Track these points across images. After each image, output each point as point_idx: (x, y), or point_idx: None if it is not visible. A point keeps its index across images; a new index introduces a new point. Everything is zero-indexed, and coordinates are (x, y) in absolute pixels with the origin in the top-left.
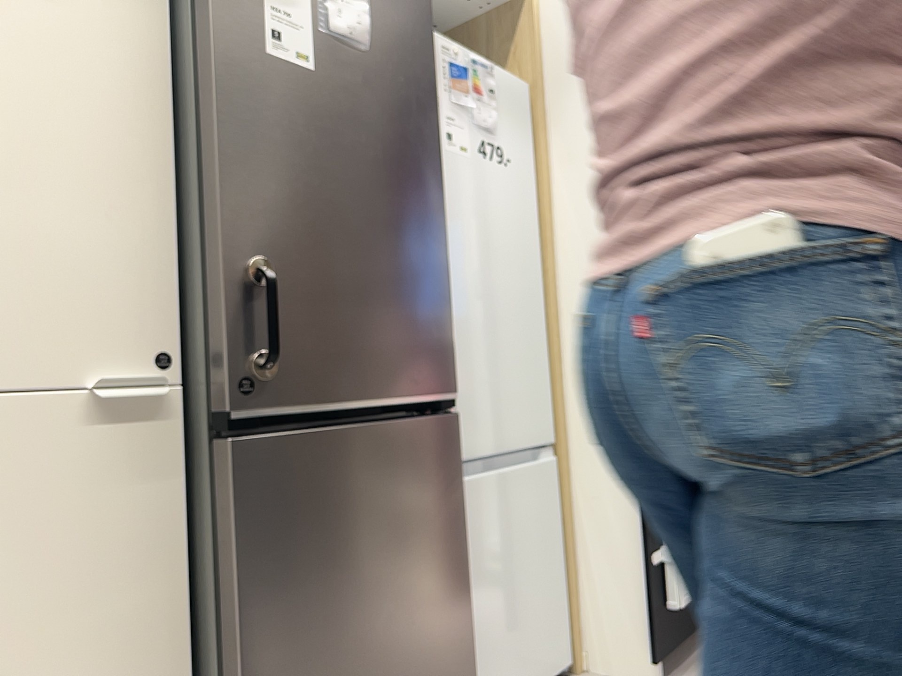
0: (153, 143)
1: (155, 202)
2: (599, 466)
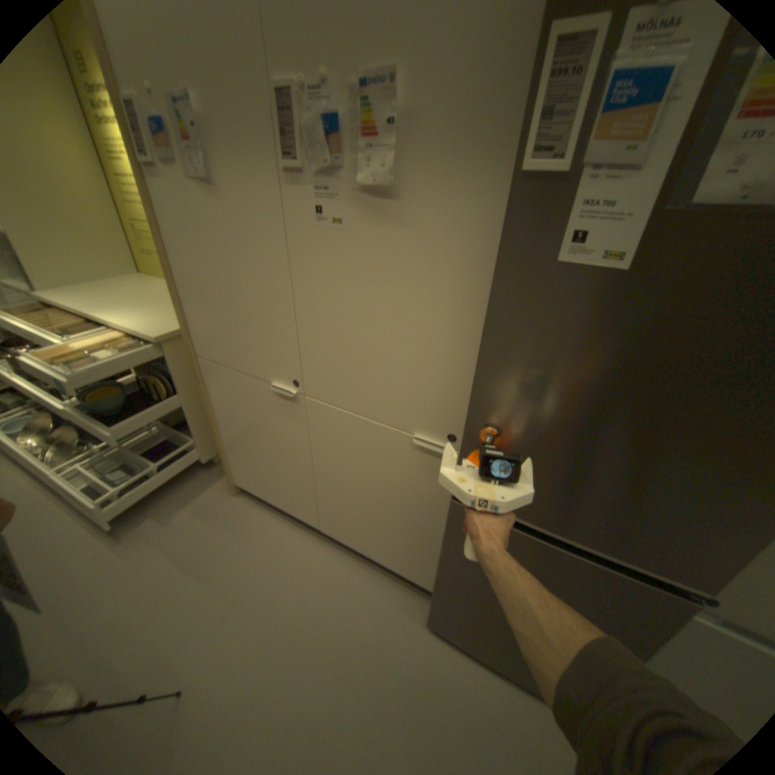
0: (474, 317)
1: (467, 355)
2: None
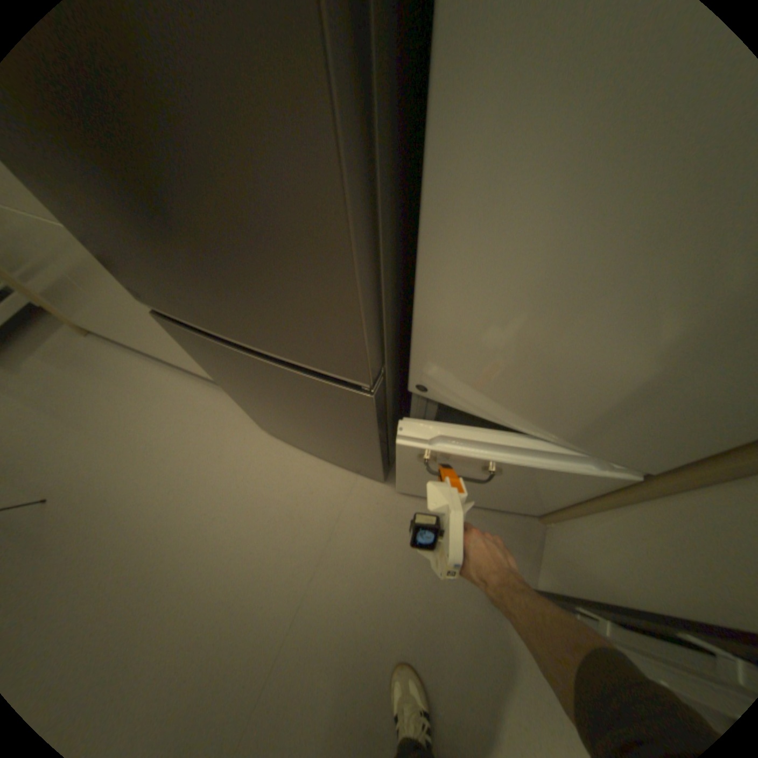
0: None
1: None
2: (659, 539)
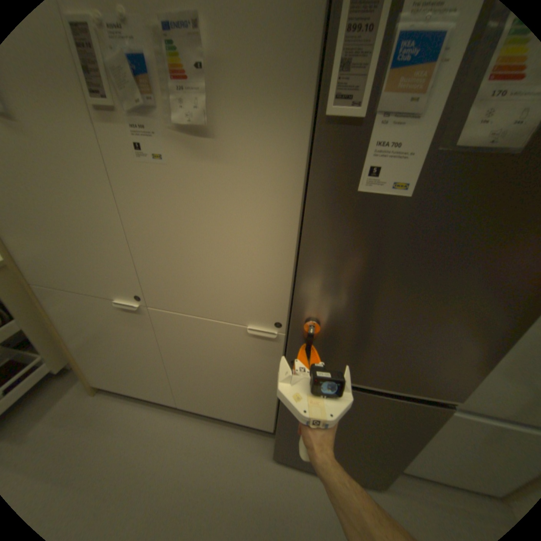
0: (288, 233)
1: (285, 262)
2: None
